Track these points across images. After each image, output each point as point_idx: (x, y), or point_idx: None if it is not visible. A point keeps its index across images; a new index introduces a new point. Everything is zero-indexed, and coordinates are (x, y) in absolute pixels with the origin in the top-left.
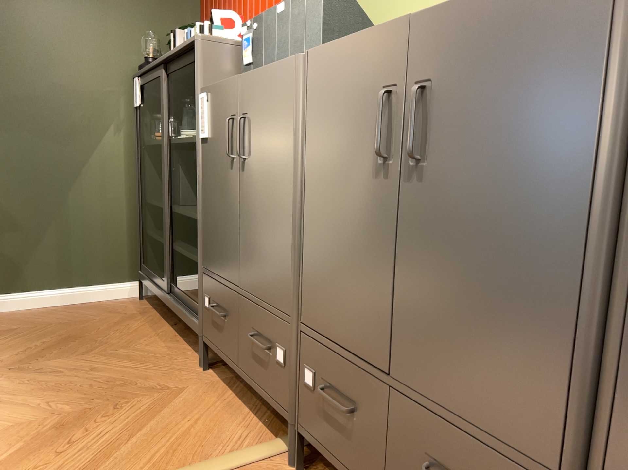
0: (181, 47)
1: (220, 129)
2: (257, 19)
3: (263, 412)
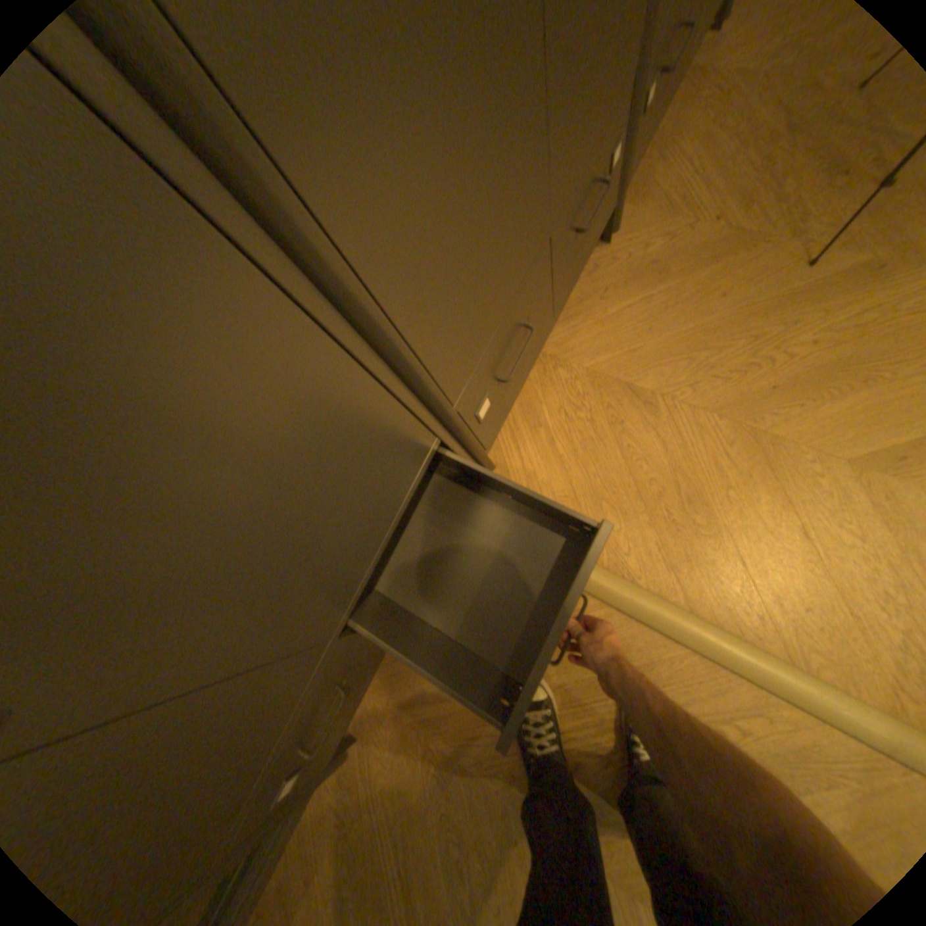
0: None
1: None
2: None
3: None
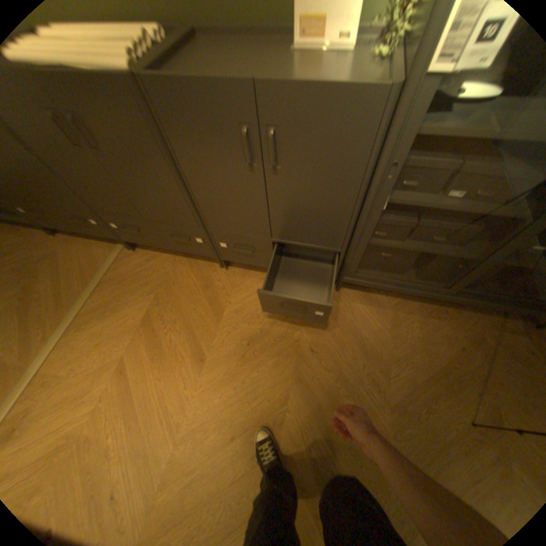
0: None
1: None
2: None
3: (103, 238)
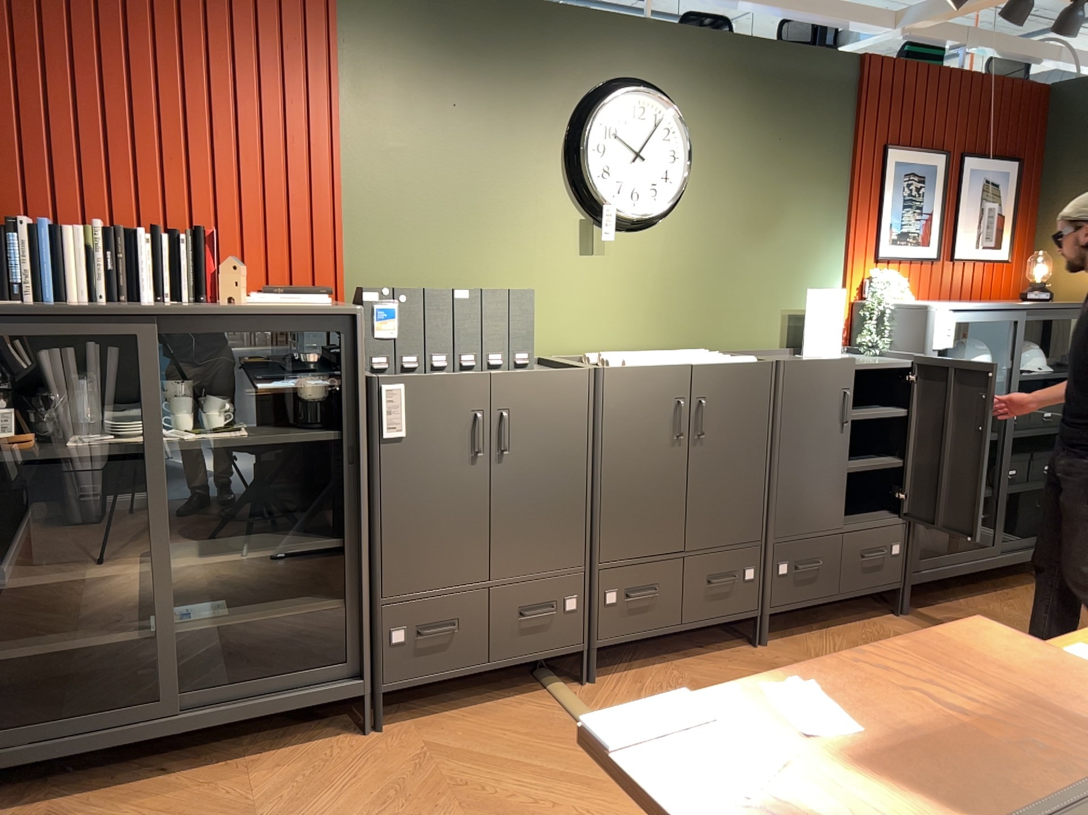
0: (288, 308)
1: (441, 425)
2: (406, 289)
3: (495, 695)
